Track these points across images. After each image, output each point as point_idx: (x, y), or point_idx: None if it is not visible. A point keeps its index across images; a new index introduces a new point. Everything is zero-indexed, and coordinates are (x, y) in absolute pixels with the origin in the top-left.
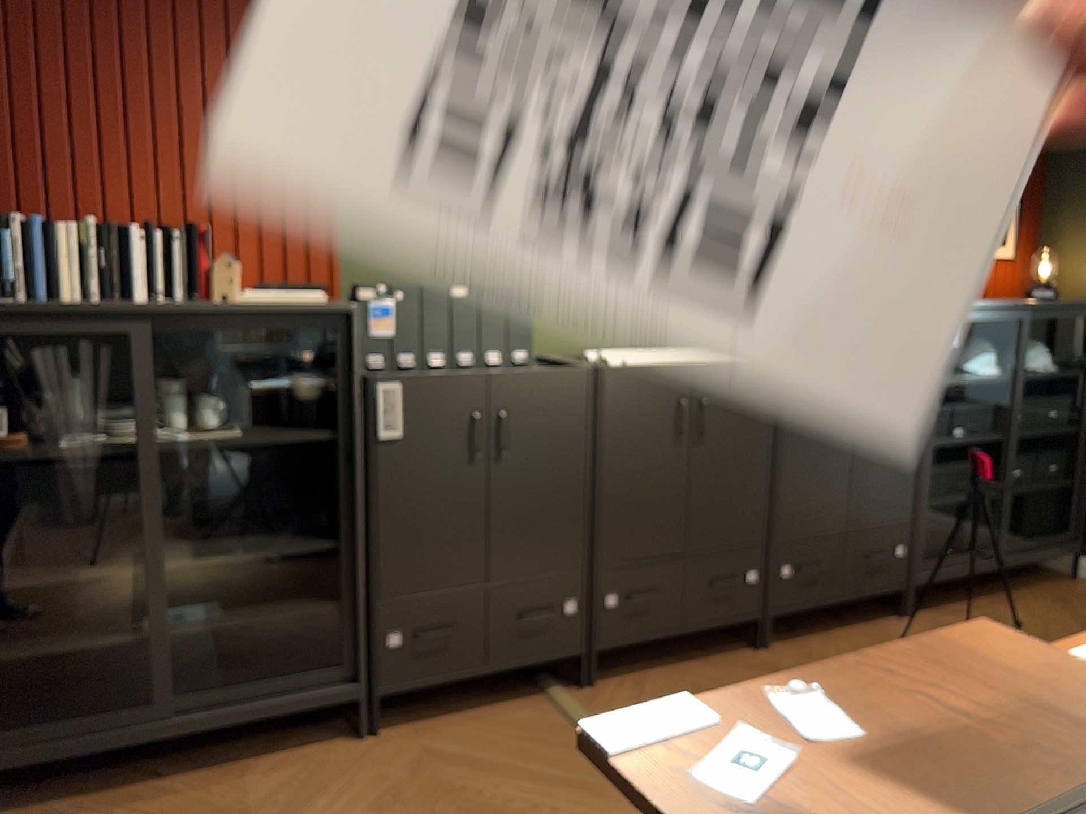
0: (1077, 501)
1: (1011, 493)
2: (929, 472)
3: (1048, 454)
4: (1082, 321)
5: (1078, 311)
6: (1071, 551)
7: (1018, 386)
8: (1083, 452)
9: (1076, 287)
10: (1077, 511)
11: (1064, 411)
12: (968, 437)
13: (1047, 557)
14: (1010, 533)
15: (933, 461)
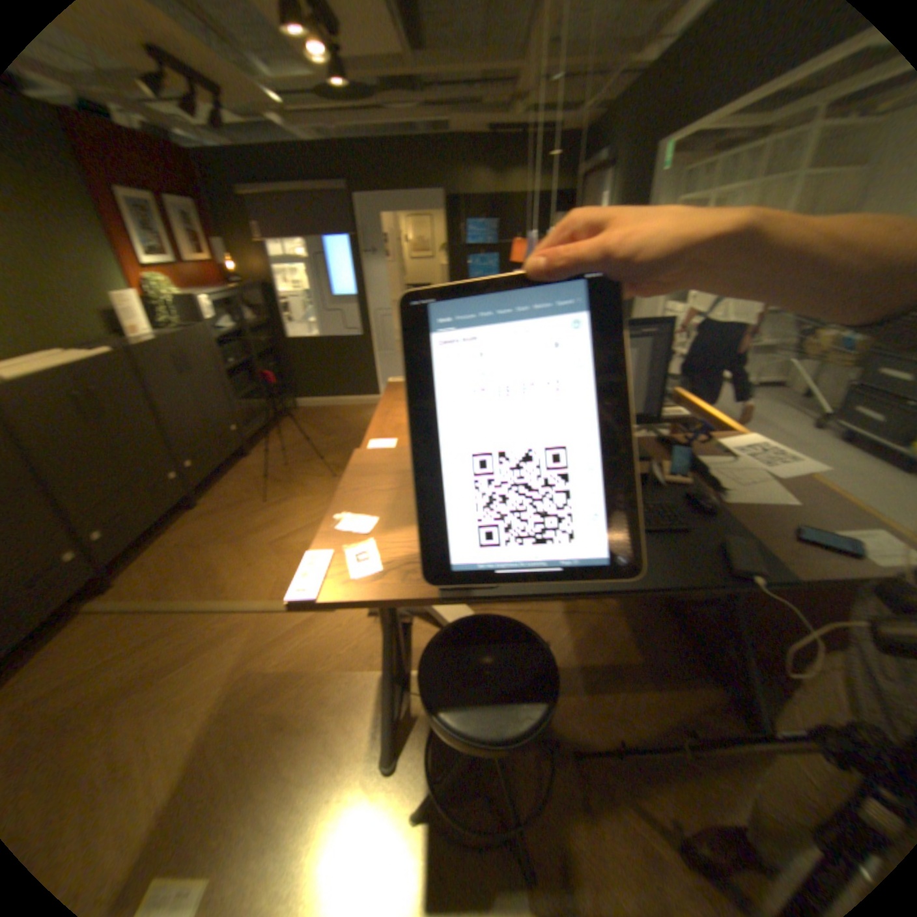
0: (283, 377)
1: (260, 383)
2: (226, 386)
3: (265, 359)
4: (253, 292)
5: (252, 287)
6: (289, 399)
7: (244, 331)
8: (277, 354)
9: (243, 274)
10: (284, 381)
11: (263, 338)
12: (233, 362)
13: (283, 405)
14: (267, 400)
15: (225, 379)
